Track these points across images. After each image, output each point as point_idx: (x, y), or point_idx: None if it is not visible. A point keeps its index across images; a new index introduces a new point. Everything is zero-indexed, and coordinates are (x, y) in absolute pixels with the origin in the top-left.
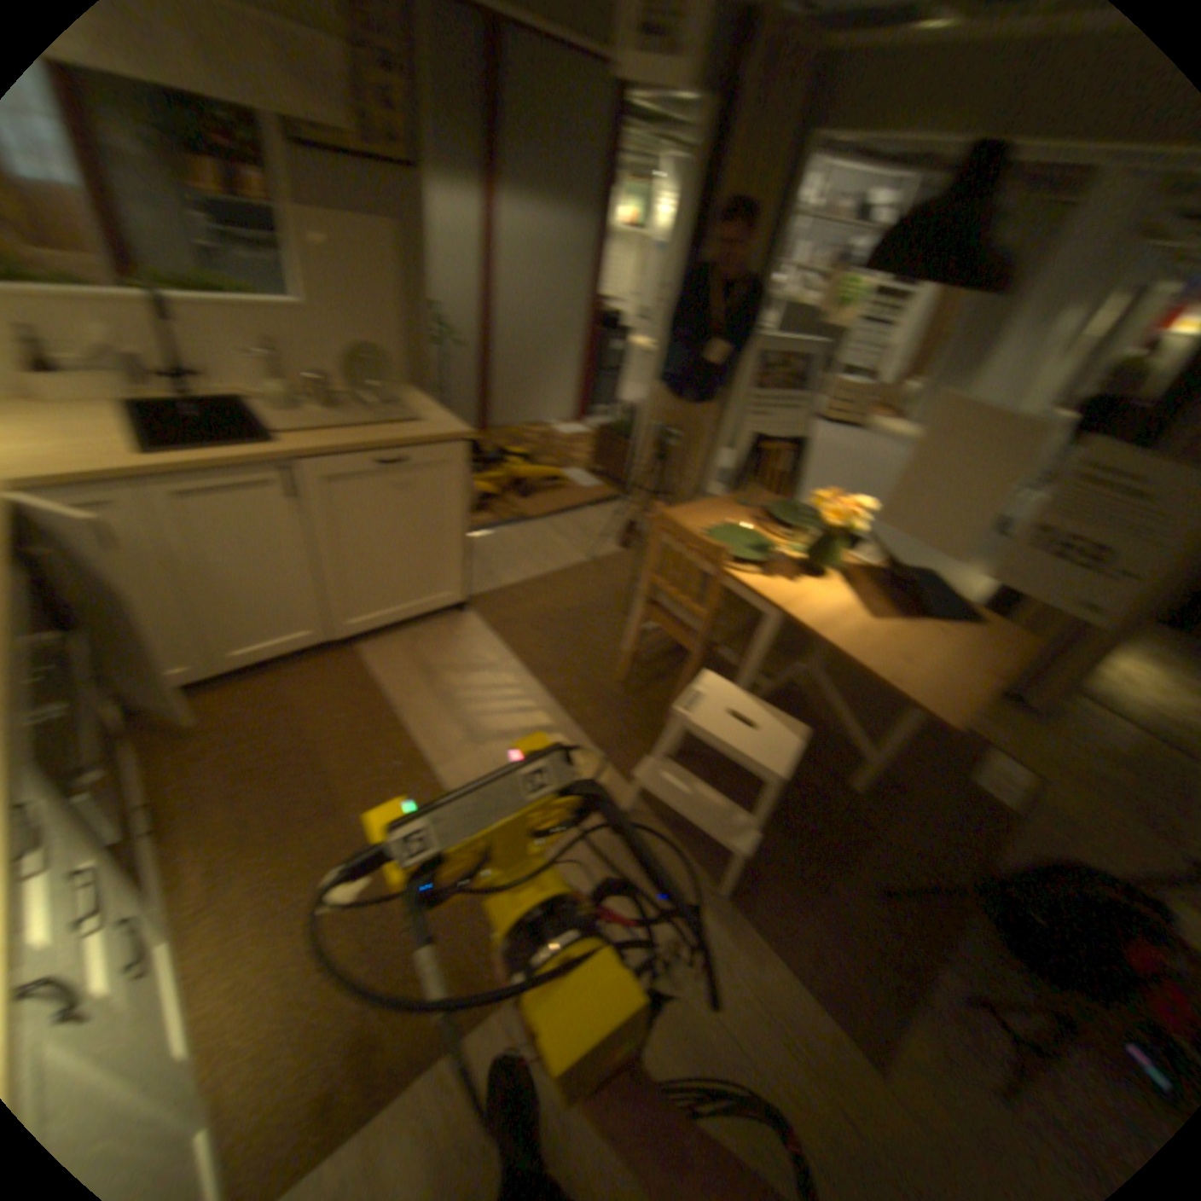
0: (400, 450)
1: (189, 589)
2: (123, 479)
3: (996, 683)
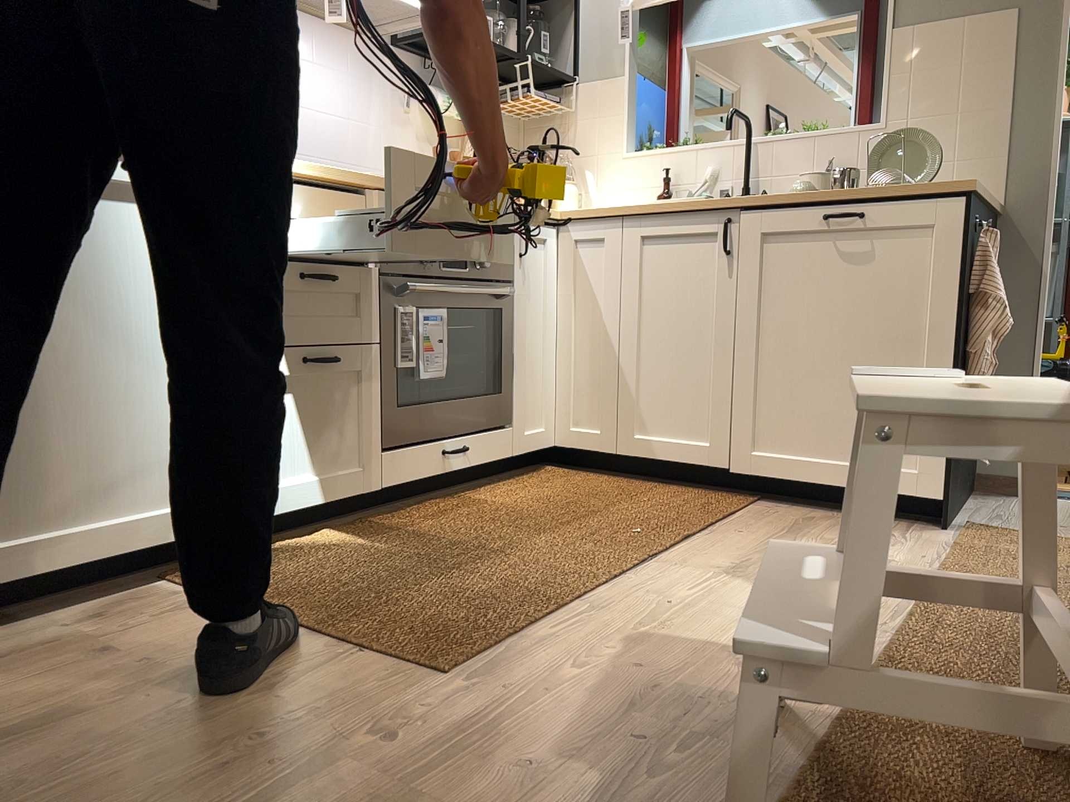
0: (848, 207)
1: (619, 338)
2: (608, 217)
3: None
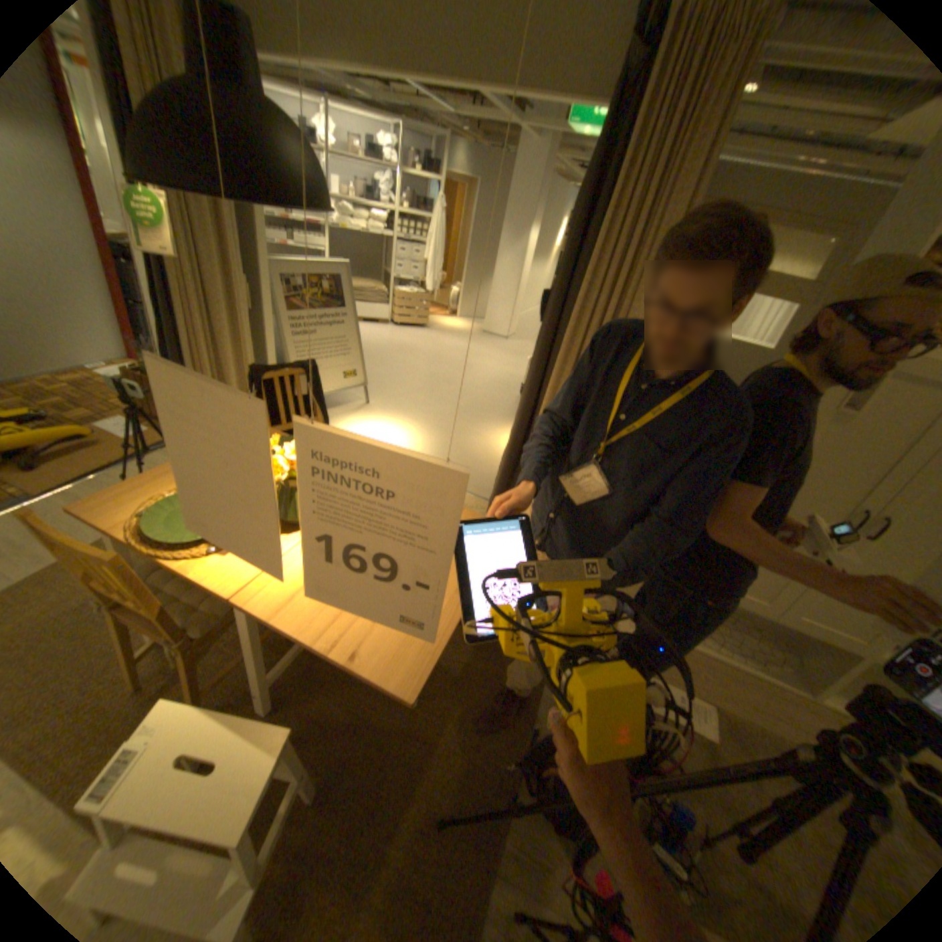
0: None
1: None
2: None
3: (458, 605)
